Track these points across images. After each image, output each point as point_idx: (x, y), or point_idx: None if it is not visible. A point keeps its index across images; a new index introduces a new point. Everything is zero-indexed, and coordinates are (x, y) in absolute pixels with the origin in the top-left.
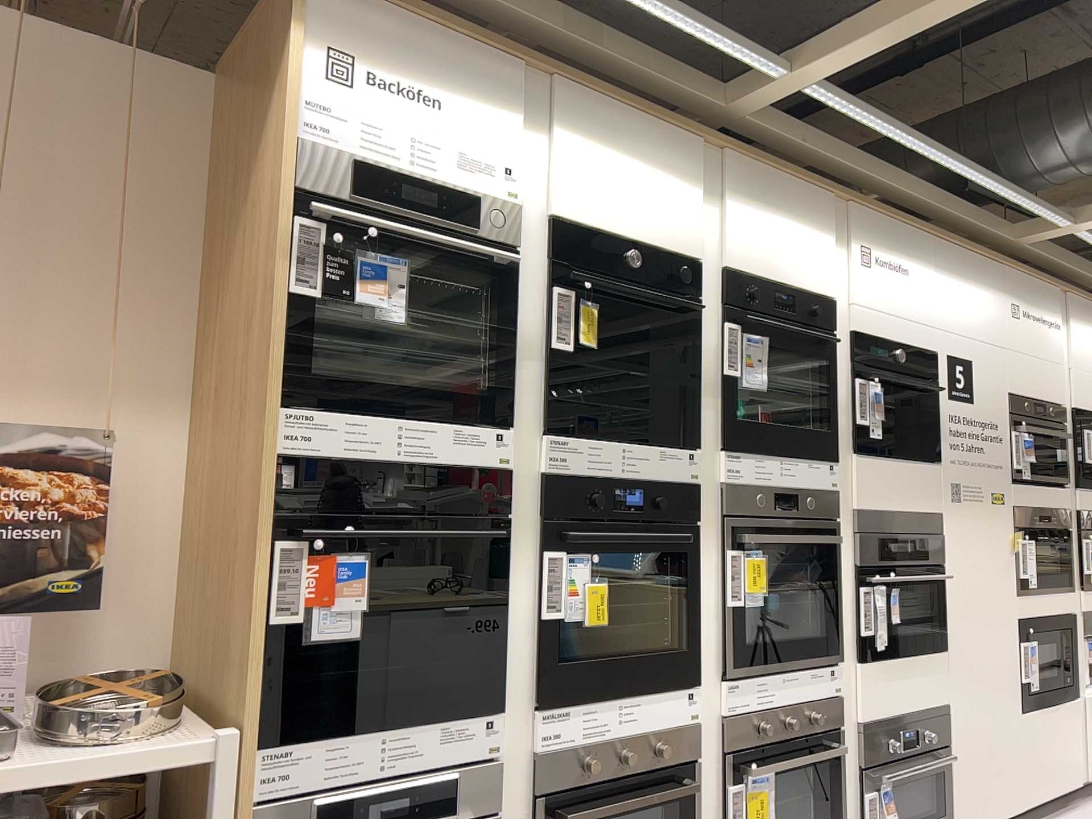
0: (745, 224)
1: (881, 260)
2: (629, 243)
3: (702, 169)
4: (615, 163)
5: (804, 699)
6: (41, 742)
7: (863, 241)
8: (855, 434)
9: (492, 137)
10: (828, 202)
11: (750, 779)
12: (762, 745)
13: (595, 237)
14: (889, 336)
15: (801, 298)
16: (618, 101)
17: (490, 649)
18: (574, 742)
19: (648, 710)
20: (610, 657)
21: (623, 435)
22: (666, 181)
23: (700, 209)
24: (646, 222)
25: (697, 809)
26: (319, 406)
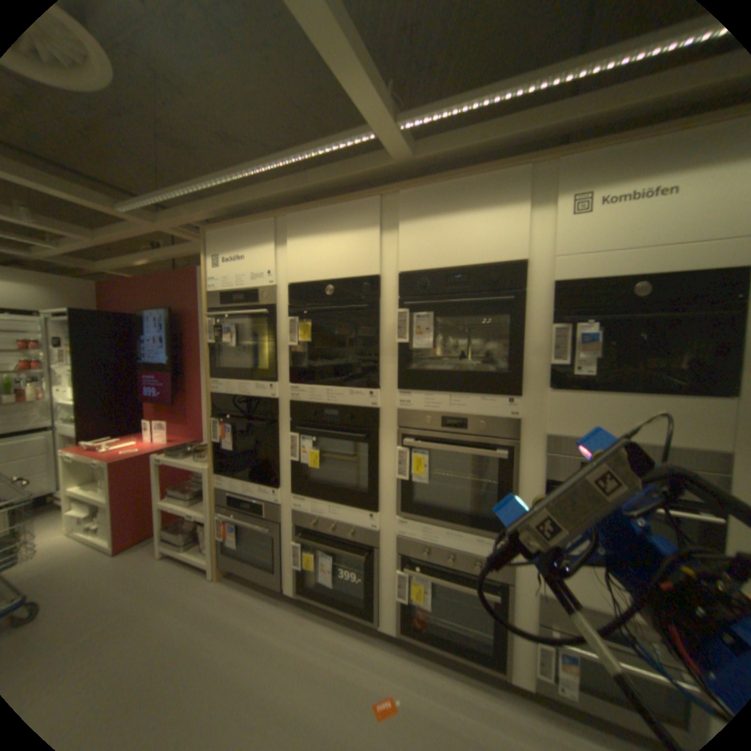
0: (414, 237)
1: (617, 194)
2: (330, 282)
3: (382, 214)
4: (317, 243)
5: (470, 554)
6: (193, 460)
7: (582, 187)
8: (552, 373)
9: (260, 261)
10: (521, 173)
11: (415, 578)
12: (430, 564)
13: (309, 287)
14: (625, 271)
15: (479, 272)
16: (317, 208)
17: (274, 467)
18: (307, 514)
19: (345, 514)
20: (328, 485)
21: (331, 383)
22: (350, 238)
23: (375, 243)
24: (336, 268)
25: (375, 573)
26: (219, 379)
